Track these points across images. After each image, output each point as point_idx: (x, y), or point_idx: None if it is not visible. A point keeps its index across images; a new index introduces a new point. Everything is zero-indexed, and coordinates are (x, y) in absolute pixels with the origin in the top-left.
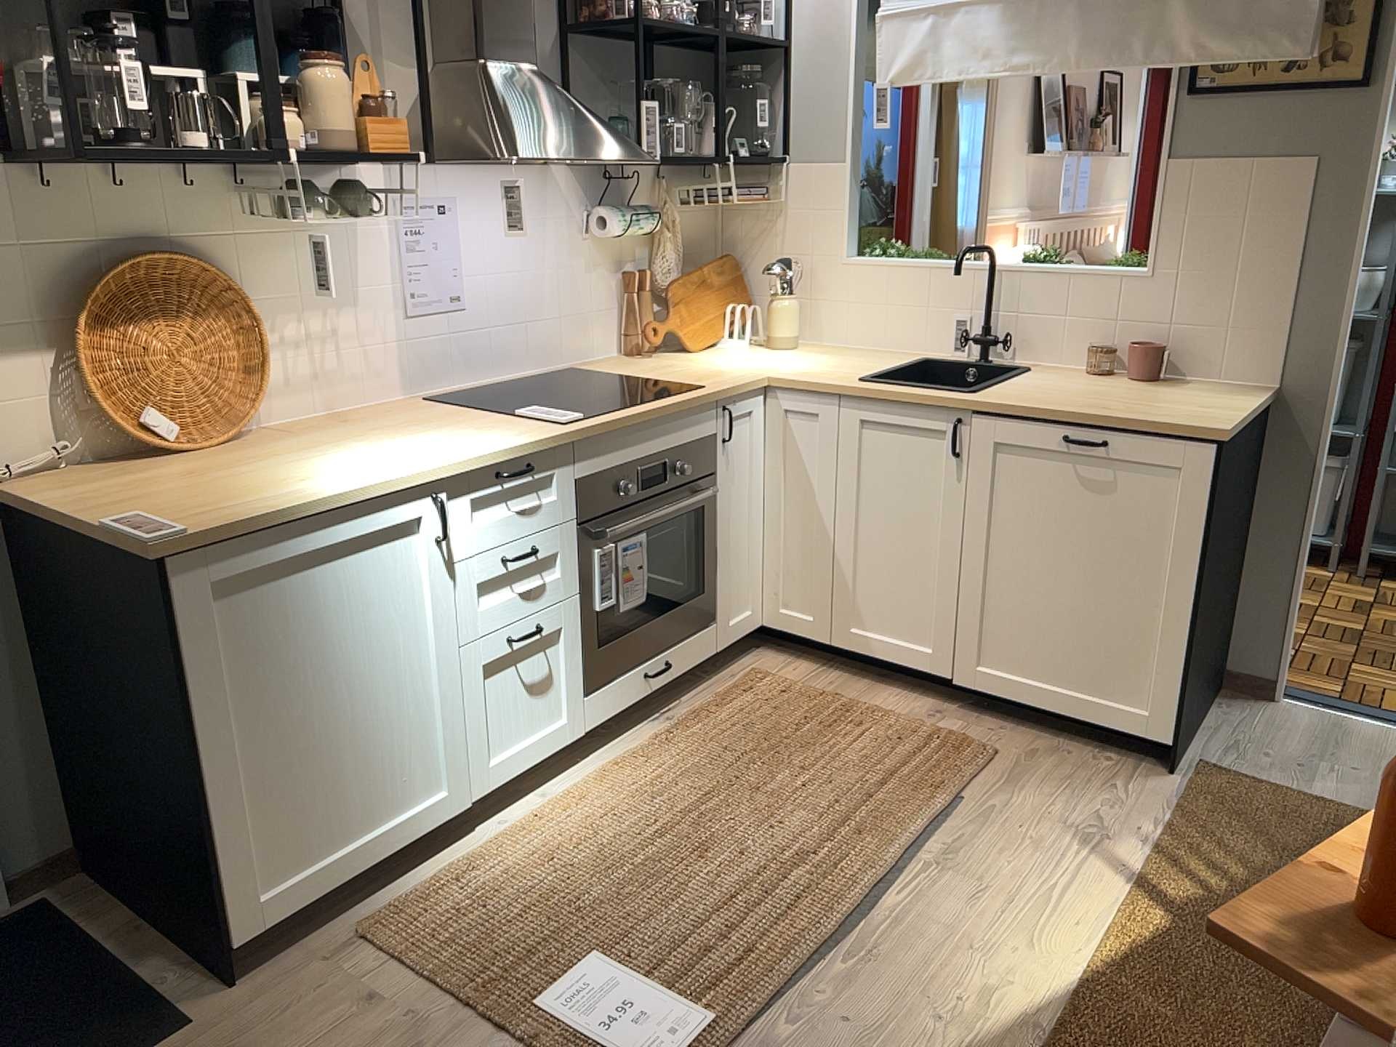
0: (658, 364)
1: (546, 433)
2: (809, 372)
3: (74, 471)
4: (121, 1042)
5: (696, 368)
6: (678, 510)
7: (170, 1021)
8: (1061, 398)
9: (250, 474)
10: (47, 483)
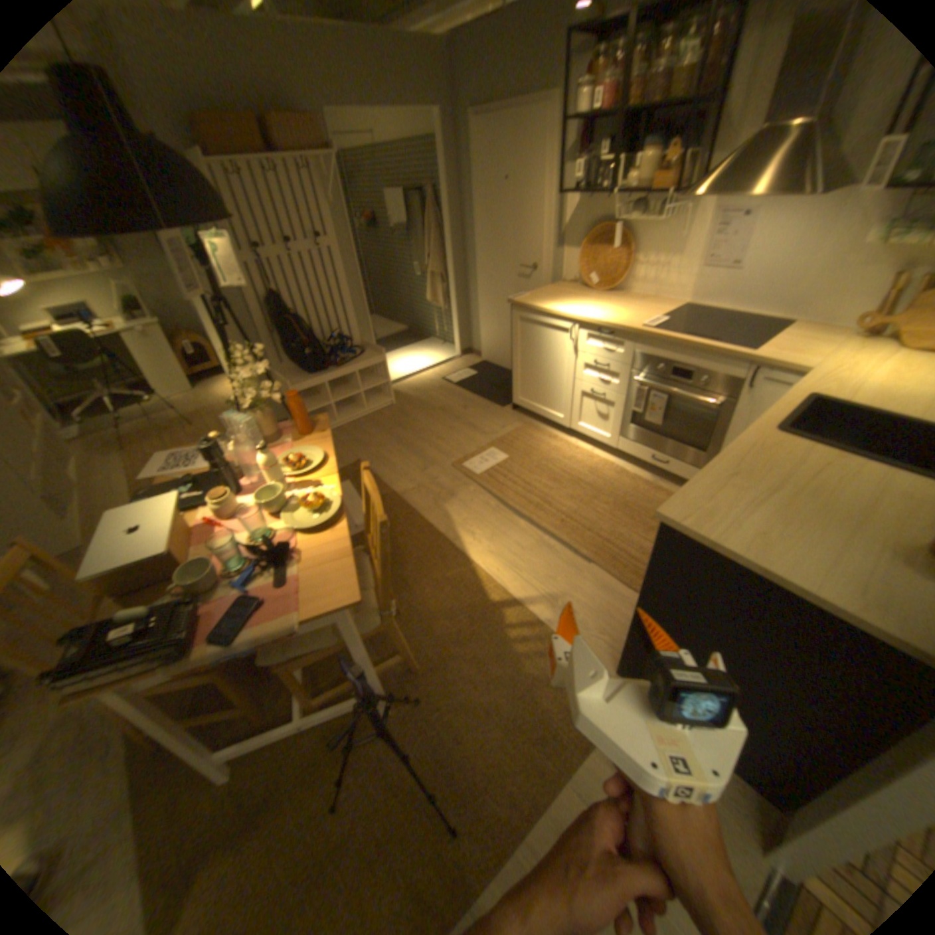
0: (839, 341)
1: (624, 325)
2: (841, 382)
3: (571, 285)
4: (498, 401)
5: (826, 350)
6: (709, 406)
7: (502, 405)
8: (771, 465)
9: (567, 299)
10: (562, 285)
